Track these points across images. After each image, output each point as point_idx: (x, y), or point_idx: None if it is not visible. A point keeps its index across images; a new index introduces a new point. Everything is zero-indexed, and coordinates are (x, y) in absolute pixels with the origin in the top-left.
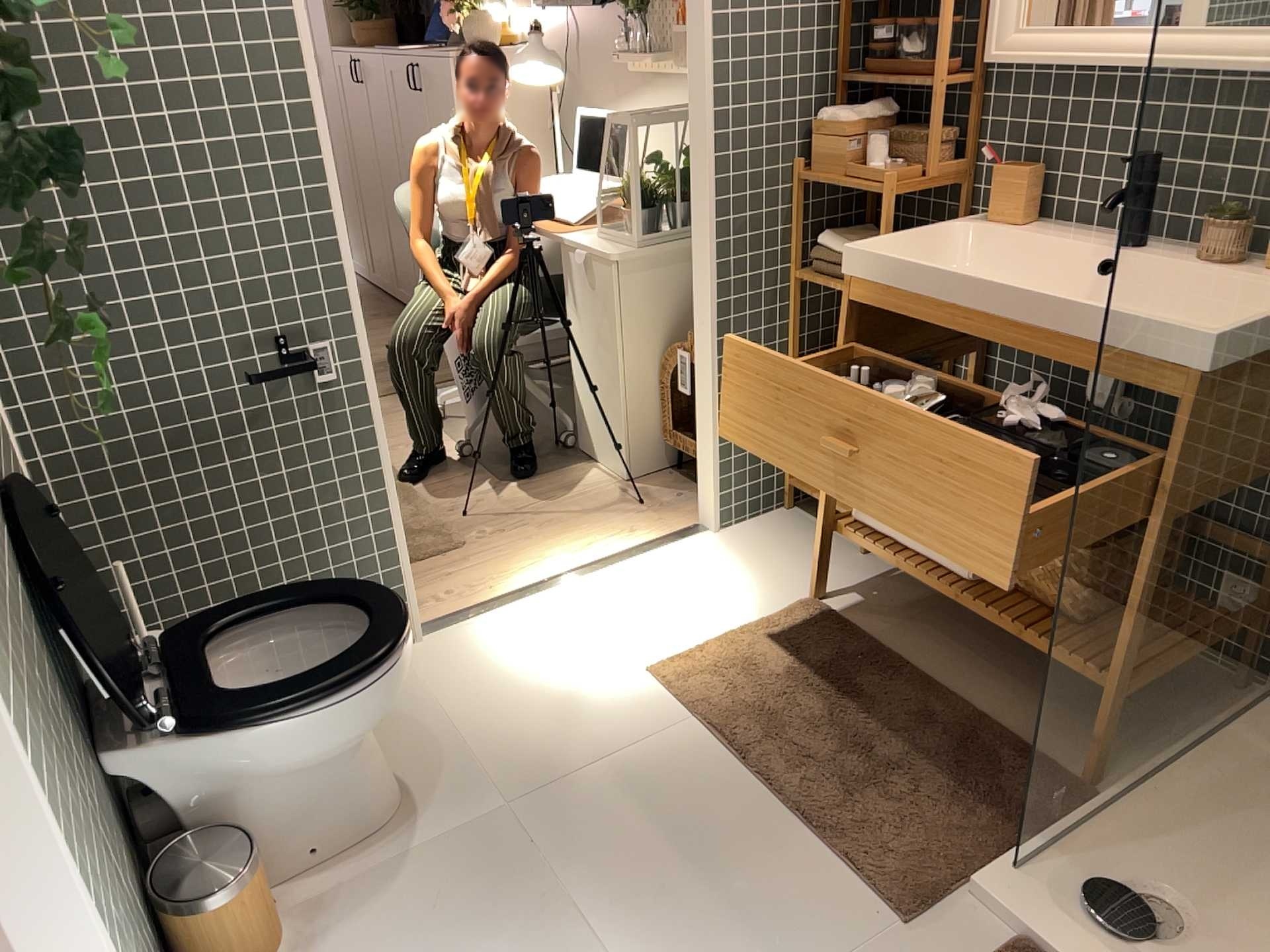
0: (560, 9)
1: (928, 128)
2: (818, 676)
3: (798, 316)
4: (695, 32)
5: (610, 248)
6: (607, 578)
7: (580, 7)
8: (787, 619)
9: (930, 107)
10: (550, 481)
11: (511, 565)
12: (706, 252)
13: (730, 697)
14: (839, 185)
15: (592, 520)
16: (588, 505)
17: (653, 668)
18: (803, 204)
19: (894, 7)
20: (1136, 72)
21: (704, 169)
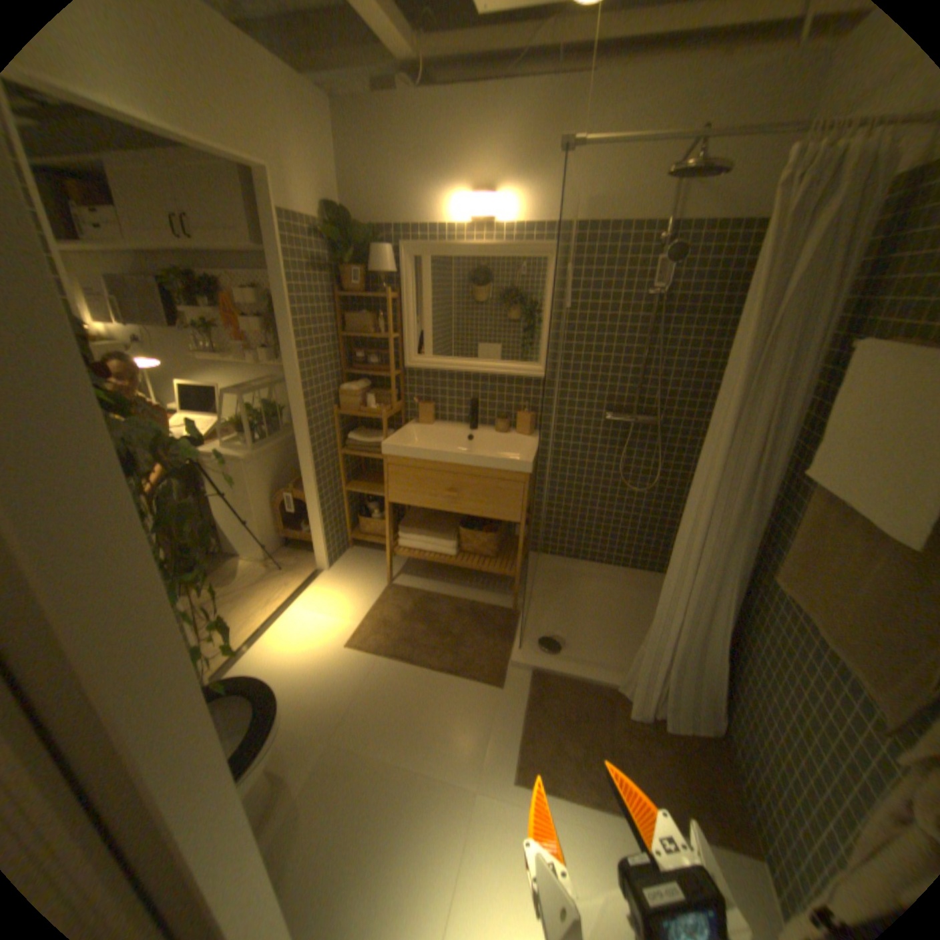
0: (139, 326)
1: (381, 389)
2: (413, 615)
3: (345, 469)
4: (287, 358)
5: (235, 454)
6: (292, 613)
7: (157, 327)
8: (385, 597)
9: (381, 381)
10: (220, 576)
11: (232, 629)
12: (307, 452)
13: (386, 640)
14: (359, 416)
15: (260, 588)
16: (252, 581)
17: (345, 644)
18: (341, 424)
19: (365, 345)
20: (471, 375)
21: (301, 417)
